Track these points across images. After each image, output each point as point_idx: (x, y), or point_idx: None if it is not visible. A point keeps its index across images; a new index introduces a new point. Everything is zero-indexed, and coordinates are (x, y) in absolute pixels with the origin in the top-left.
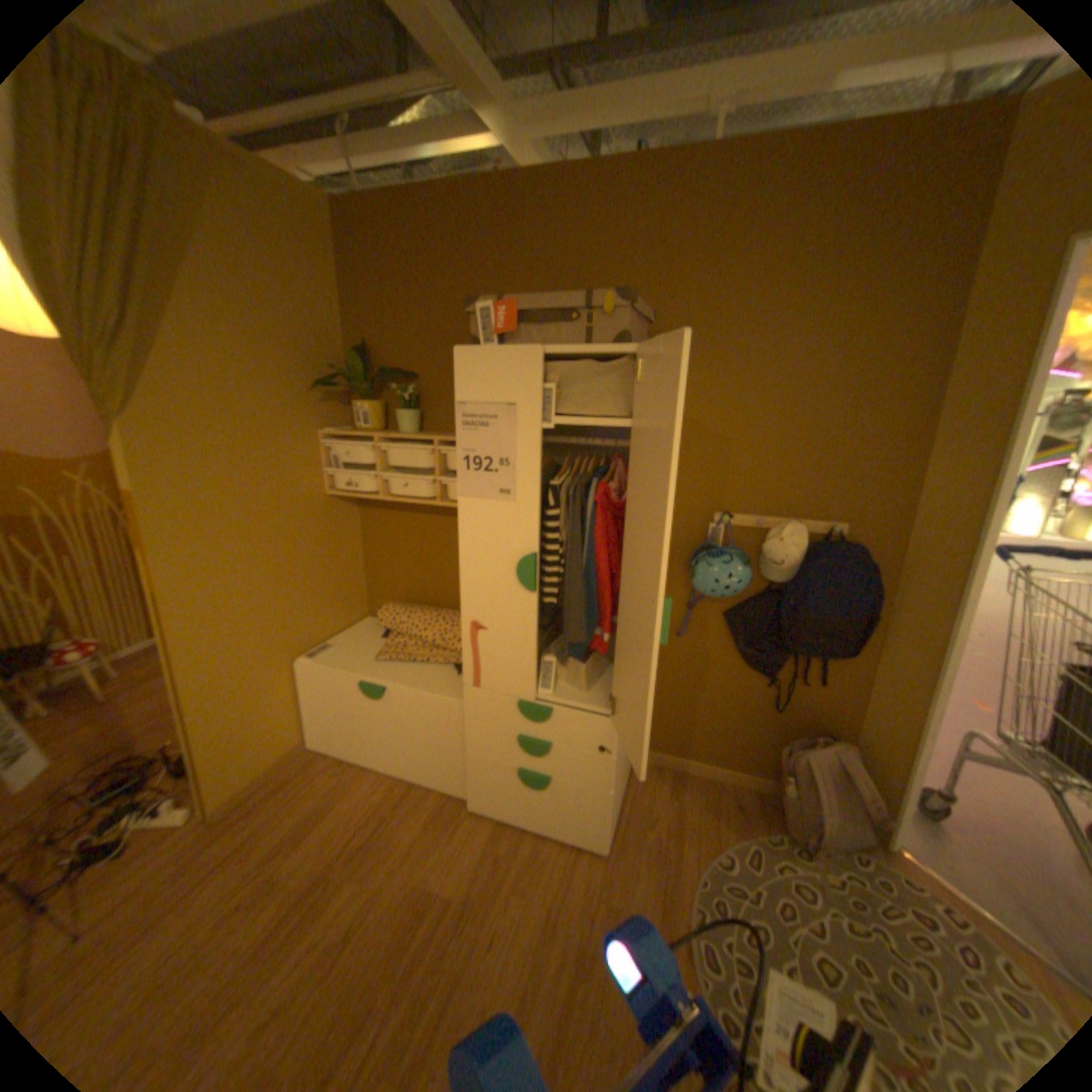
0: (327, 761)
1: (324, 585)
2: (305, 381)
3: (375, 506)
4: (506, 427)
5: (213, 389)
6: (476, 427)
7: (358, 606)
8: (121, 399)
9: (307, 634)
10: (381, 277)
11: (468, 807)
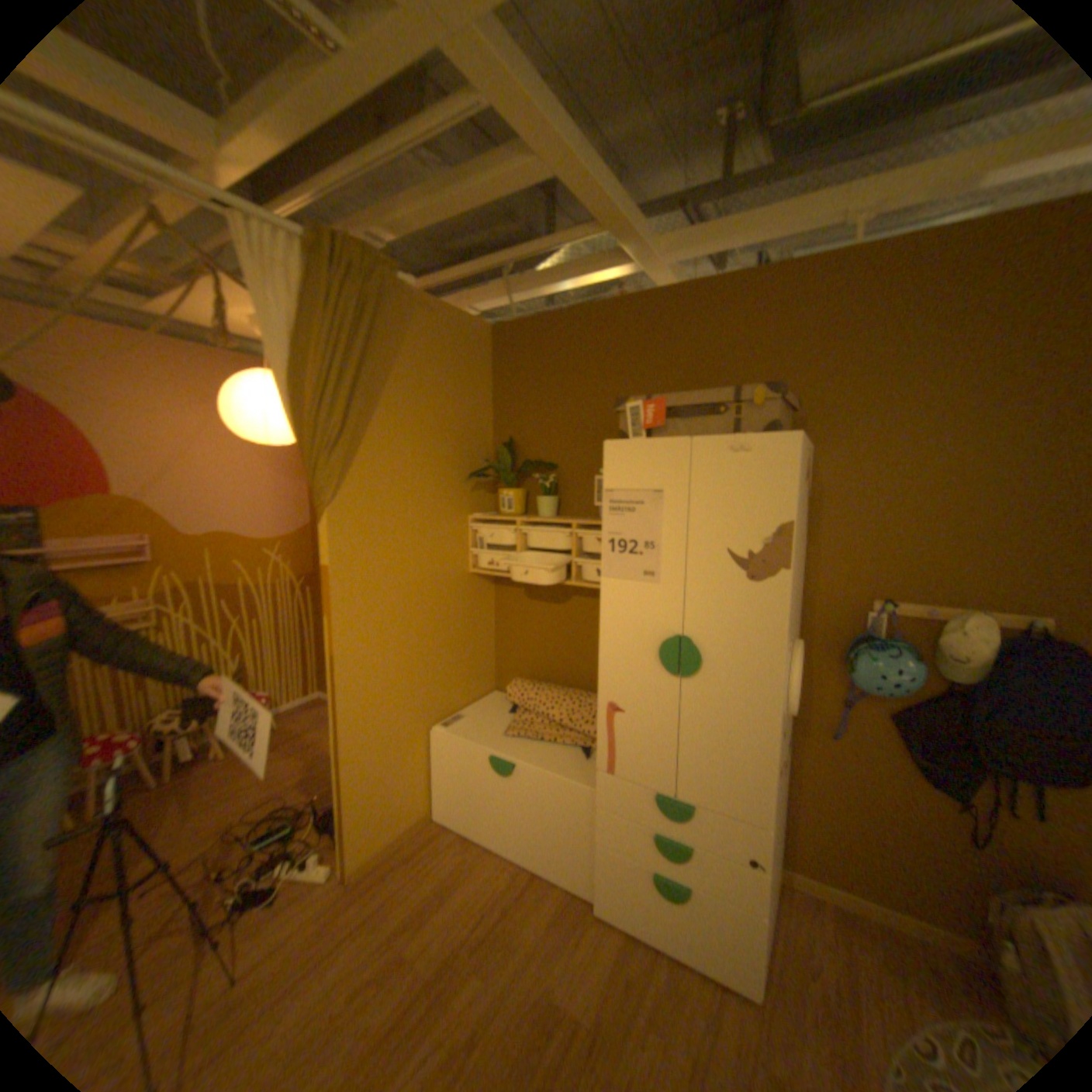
0: (452, 836)
1: (461, 656)
2: (462, 473)
3: (510, 583)
4: (652, 511)
5: (395, 482)
6: (622, 511)
7: (488, 679)
8: (333, 492)
9: (444, 702)
10: (530, 384)
11: (596, 911)
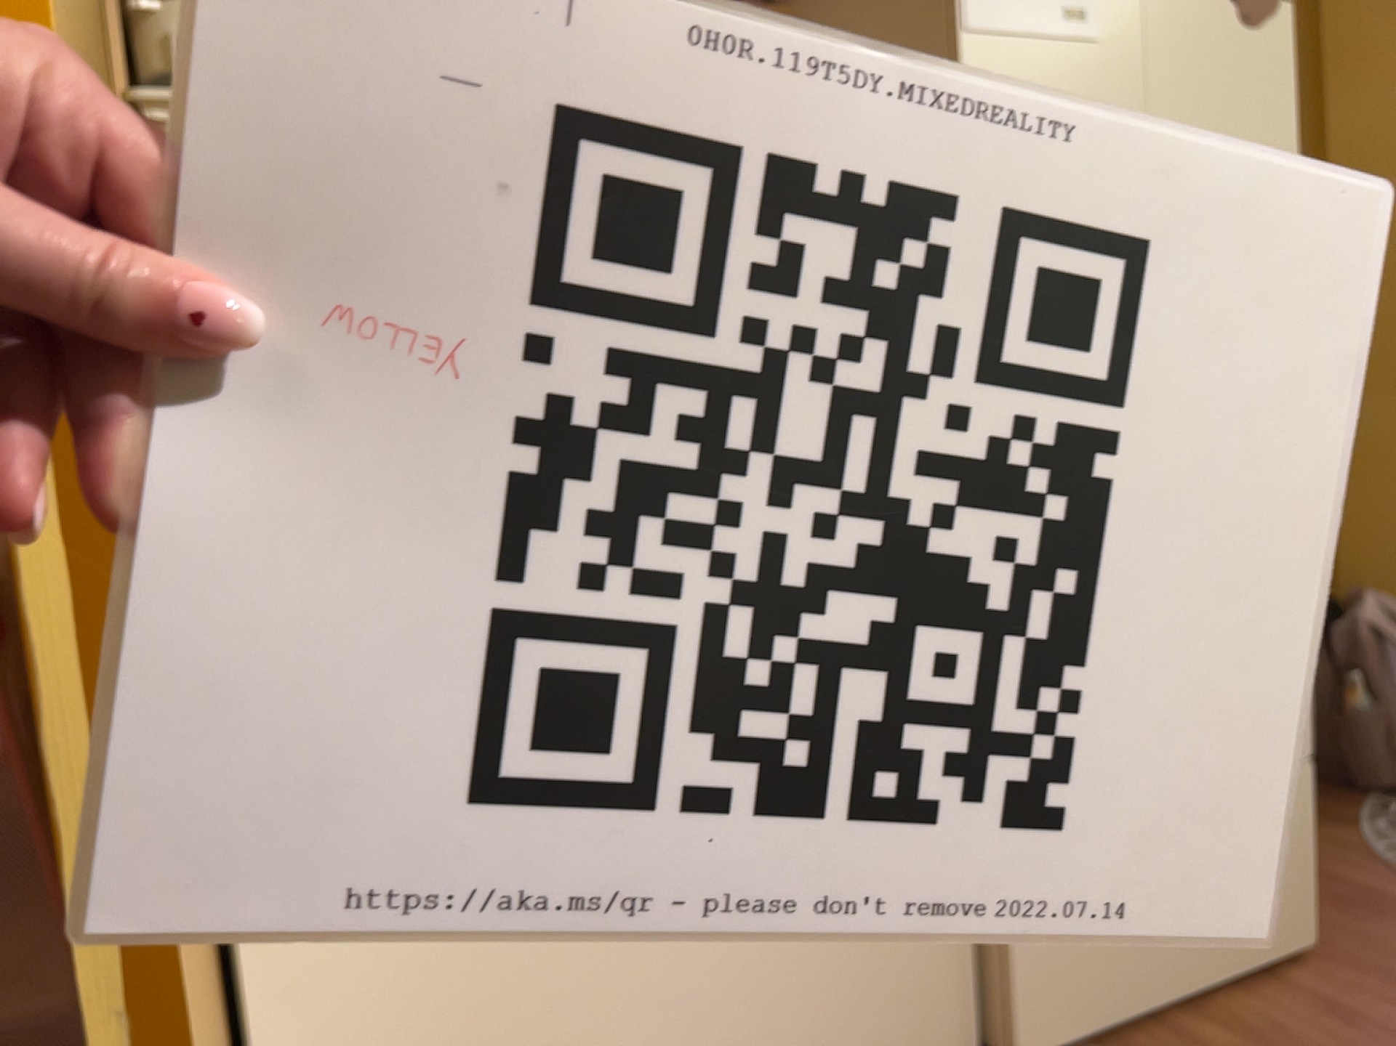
0: None
1: None
2: None
3: None
4: None
5: None
6: None
7: None
8: None
9: None
10: None
11: None
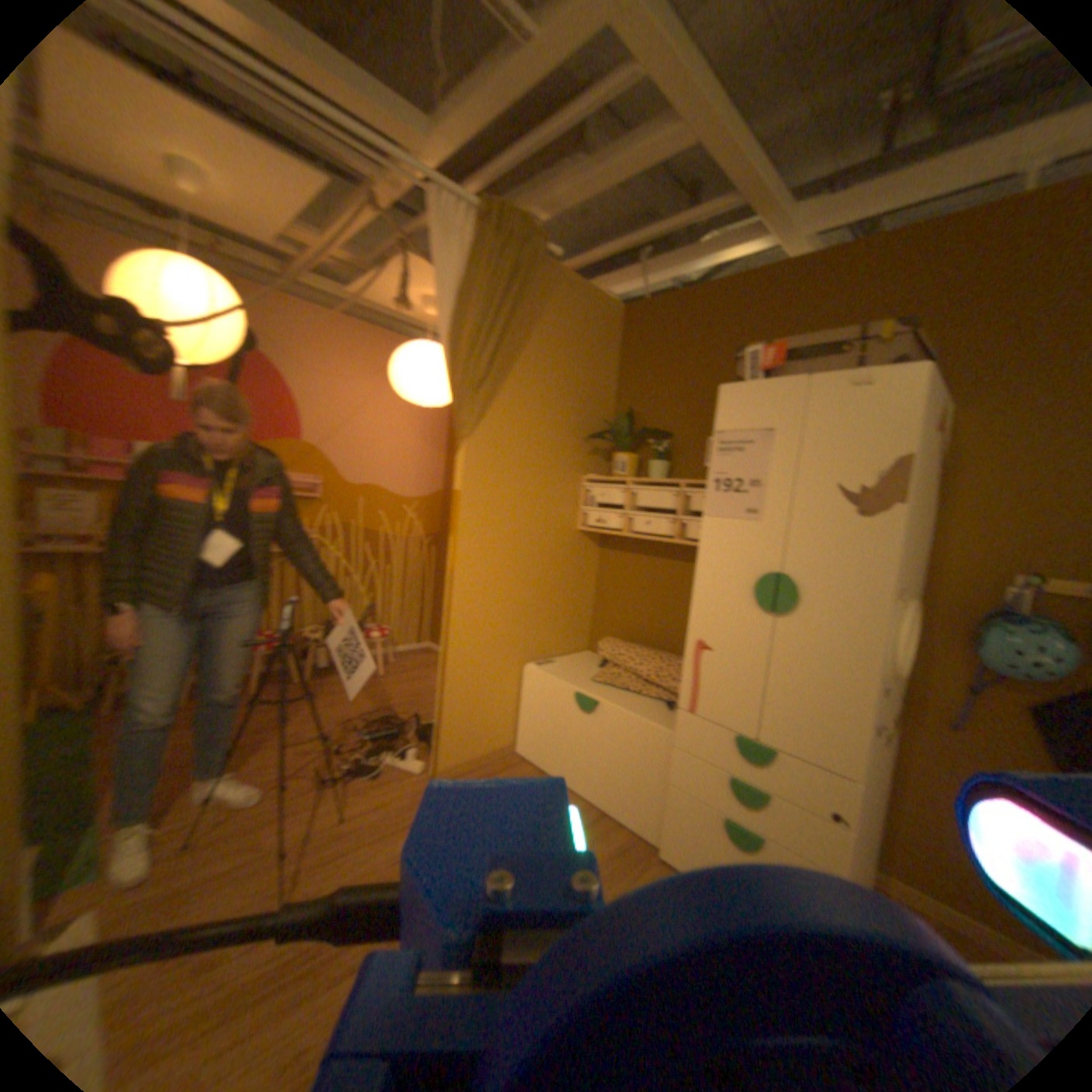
0: (529, 767)
1: (558, 605)
2: (580, 434)
3: (612, 546)
4: (761, 448)
5: (521, 429)
6: (730, 450)
7: (580, 635)
8: (470, 424)
9: (537, 643)
10: (654, 356)
11: (659, 852)
